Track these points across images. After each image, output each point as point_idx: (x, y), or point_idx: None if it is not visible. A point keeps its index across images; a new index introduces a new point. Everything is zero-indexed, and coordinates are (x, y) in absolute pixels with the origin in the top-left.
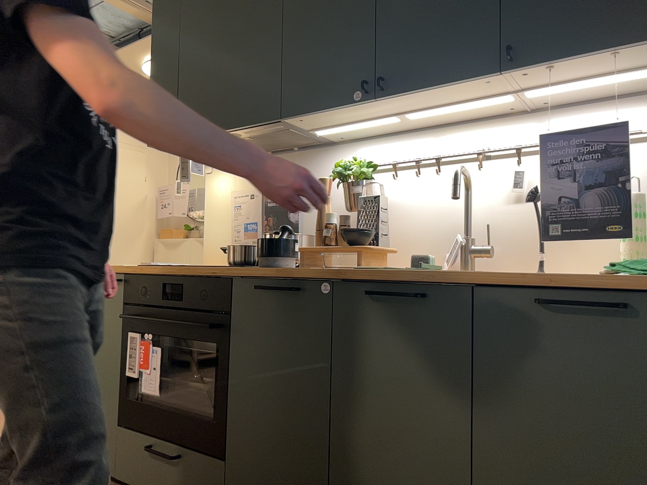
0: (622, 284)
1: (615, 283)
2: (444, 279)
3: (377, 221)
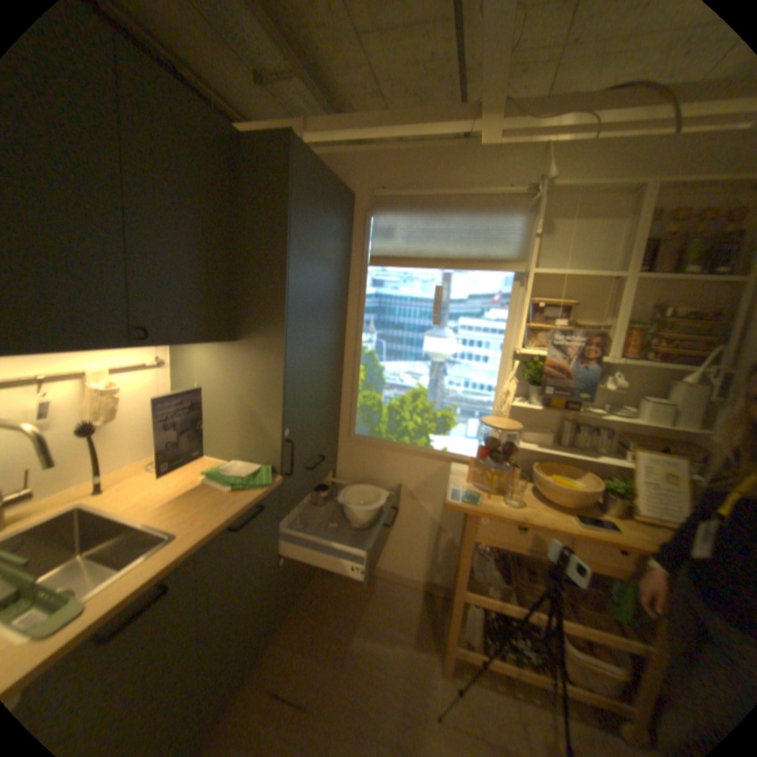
0: (254, 496)
1: (259, 498)
2: (178, 560)
3: None
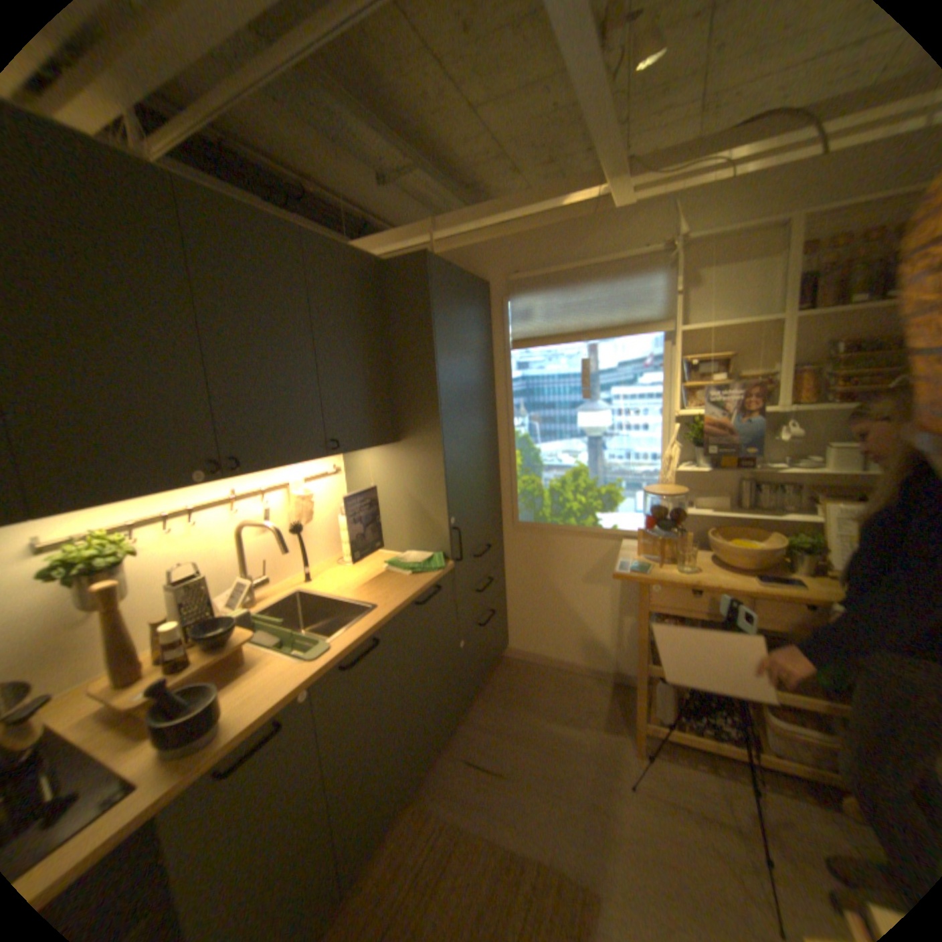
0: (431, 578)
1: (436, 580)
2: (383, 622)
3: (202, 605)
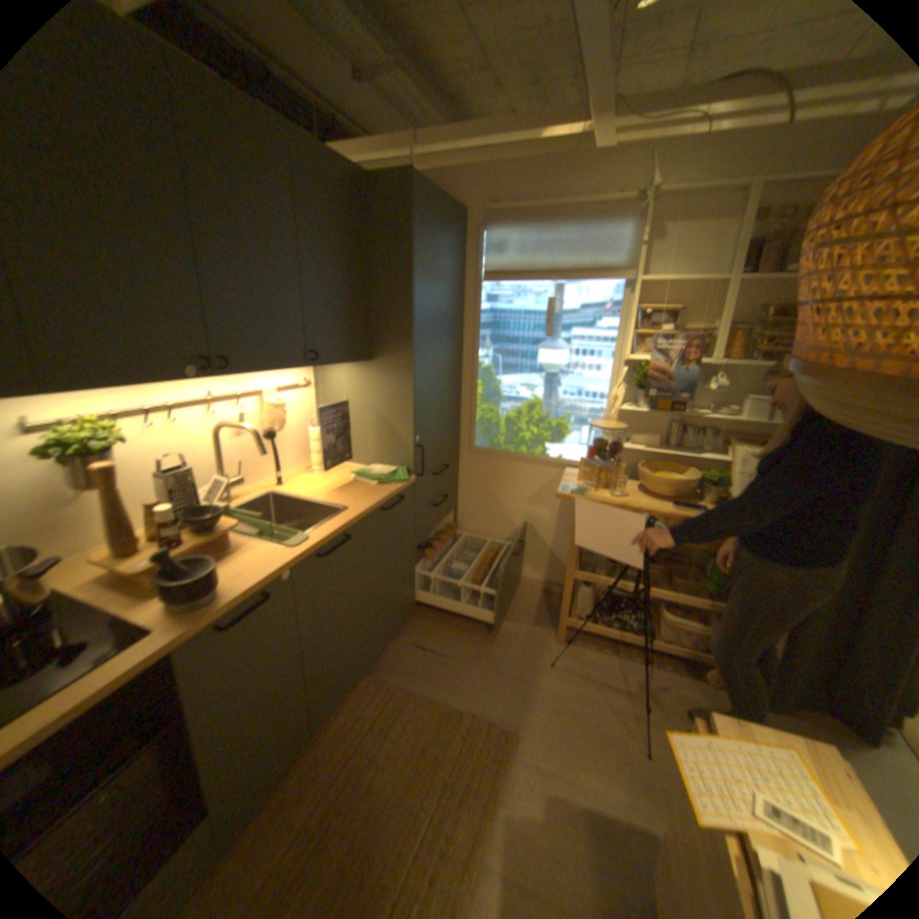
0: (396, 488)
1: (400, 490)
2: (354, 521)
3: (189, 493)
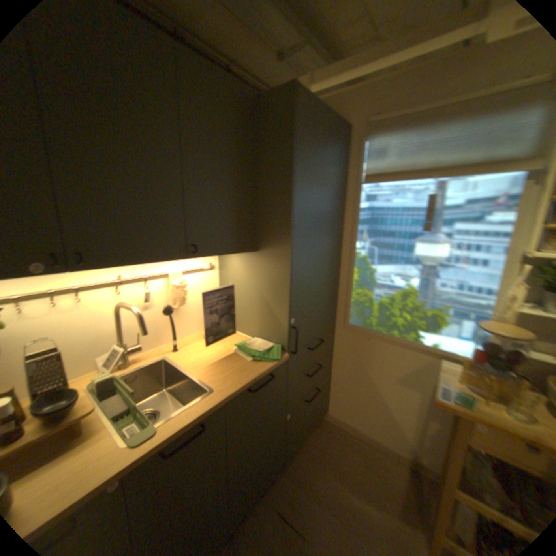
0: (268, 368)
1: (271, 370)
2: (213, 410)
3: (58, 374)
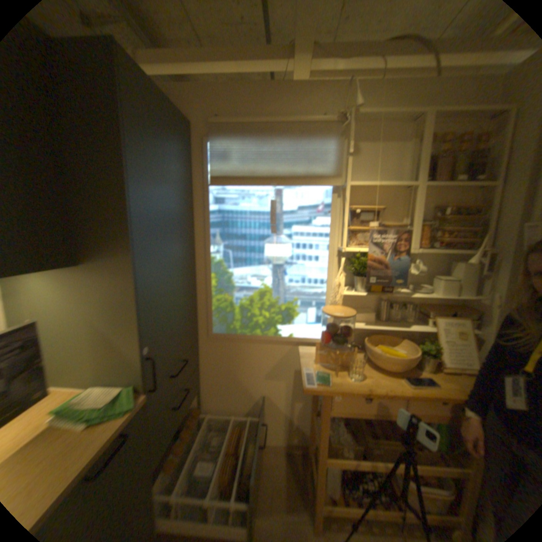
0: (113, 429)
1: (119, 432)
2: None
3: None
